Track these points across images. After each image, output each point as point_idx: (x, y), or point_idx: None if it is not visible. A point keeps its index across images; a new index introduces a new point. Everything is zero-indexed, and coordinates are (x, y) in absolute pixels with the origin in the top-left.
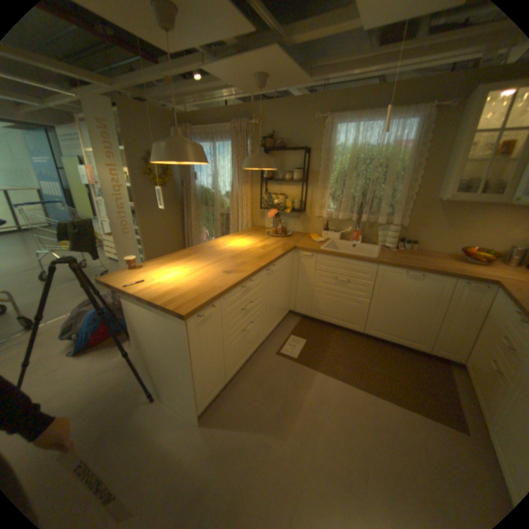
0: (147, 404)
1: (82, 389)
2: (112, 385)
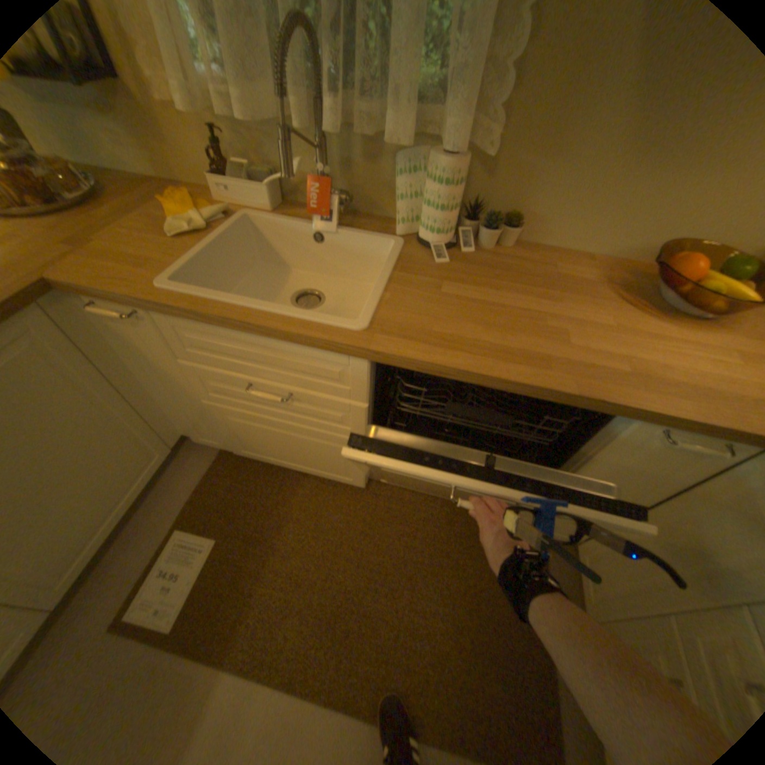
0: None
1: None
2: None
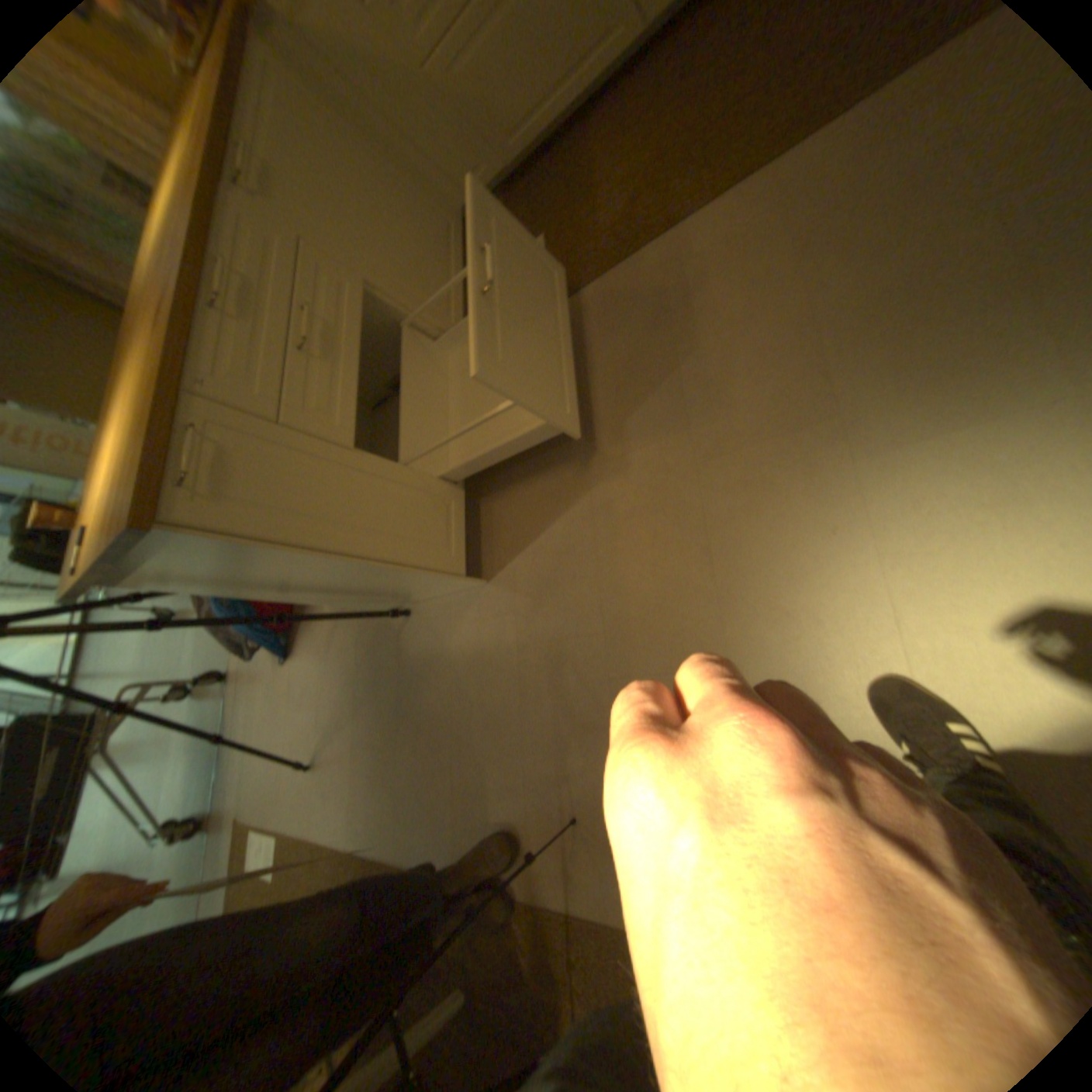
0: (408, 619)
1: (332, 677)
2: (353, 641)
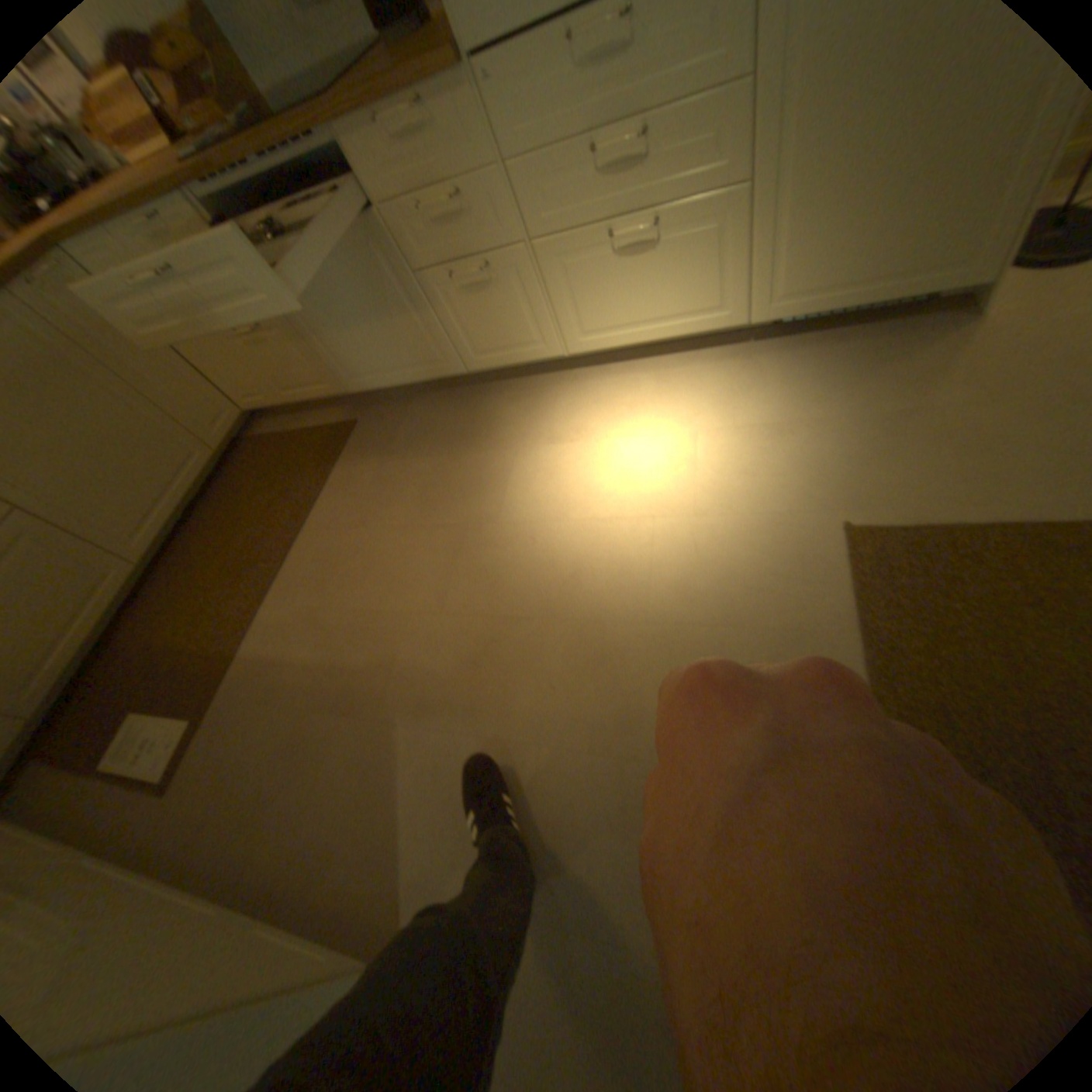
0: None
1: None
2: None
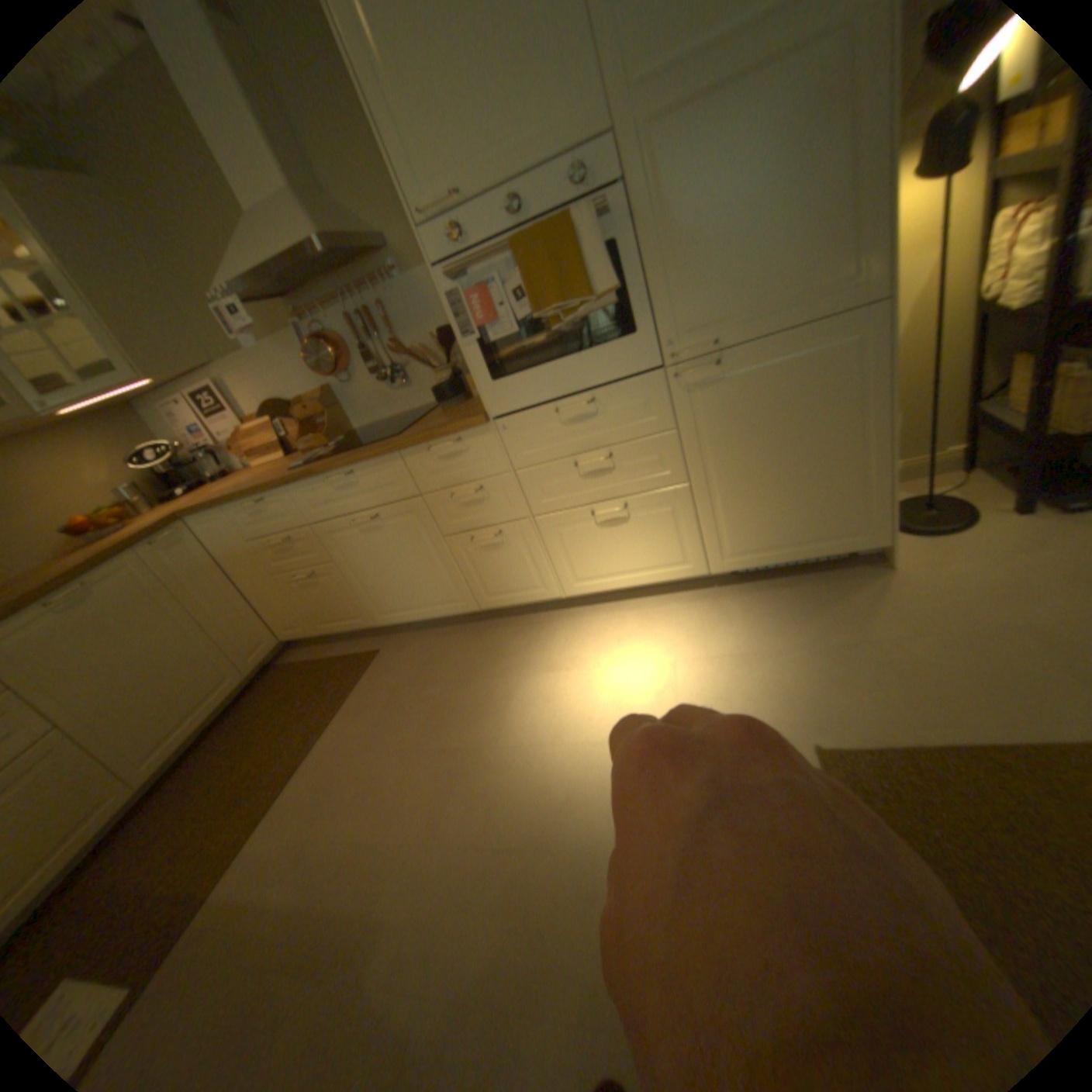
0: None
1: None
2: None
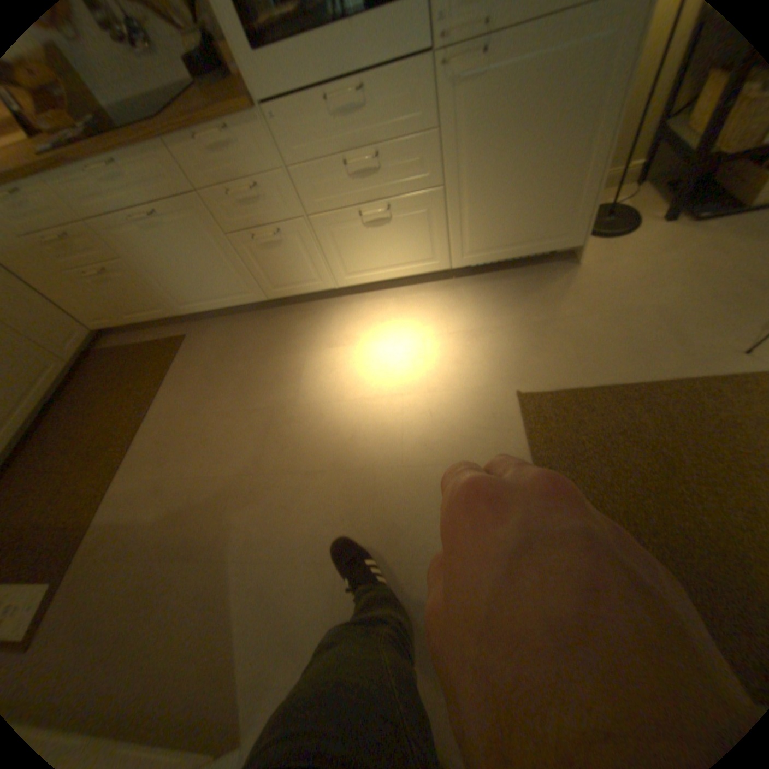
0: None
1: None
2: None
